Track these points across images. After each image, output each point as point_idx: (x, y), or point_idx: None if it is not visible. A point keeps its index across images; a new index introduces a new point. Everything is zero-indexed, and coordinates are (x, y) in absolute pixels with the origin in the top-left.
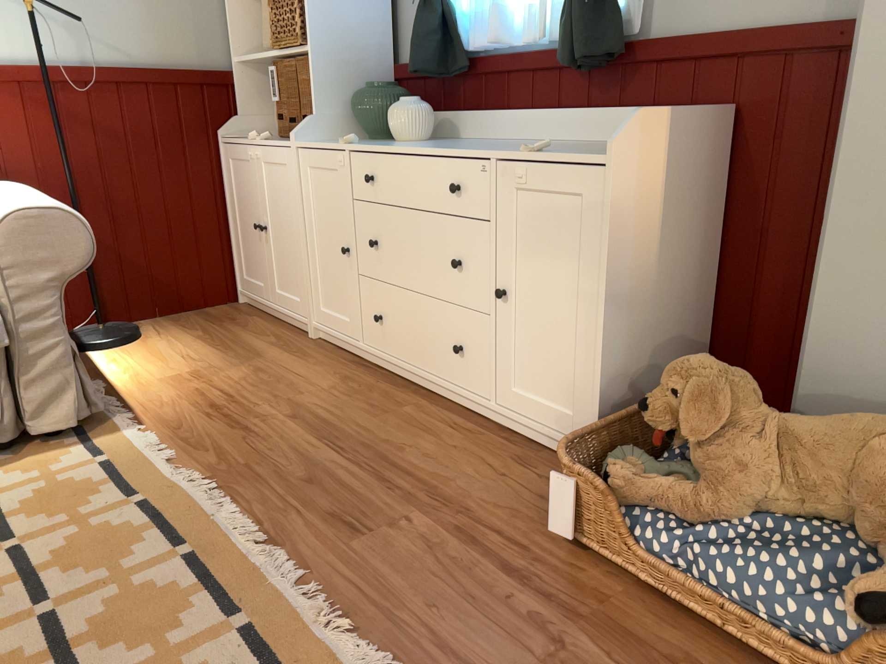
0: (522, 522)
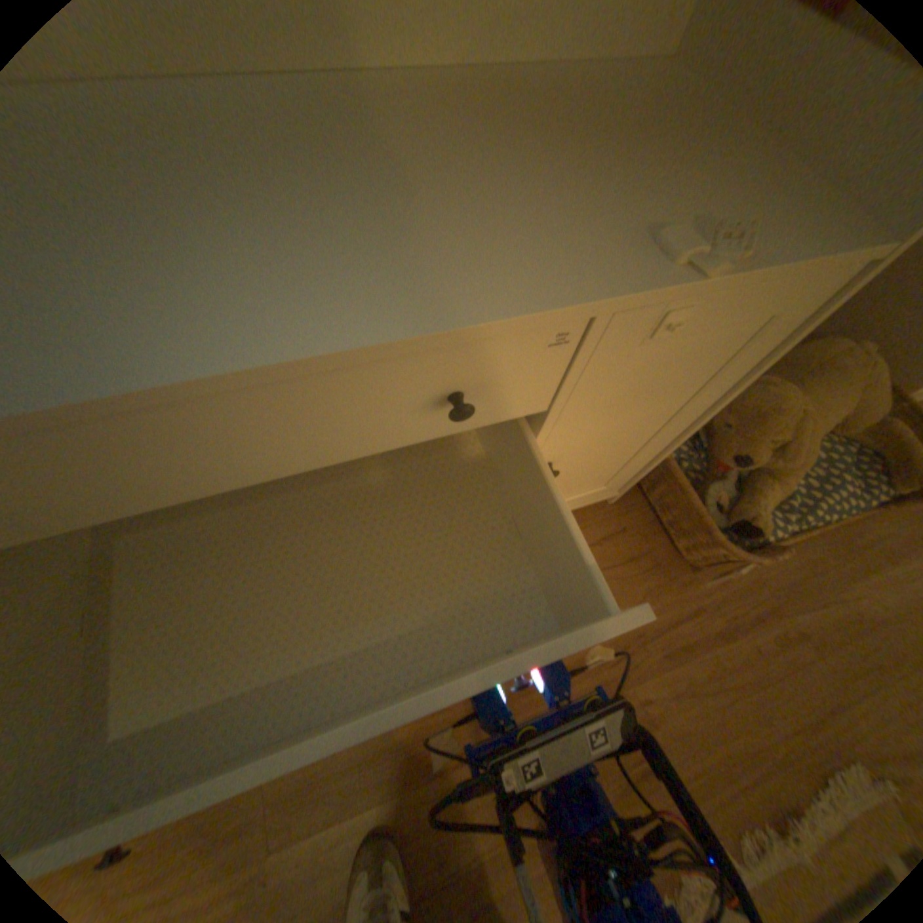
0: (663, 593)
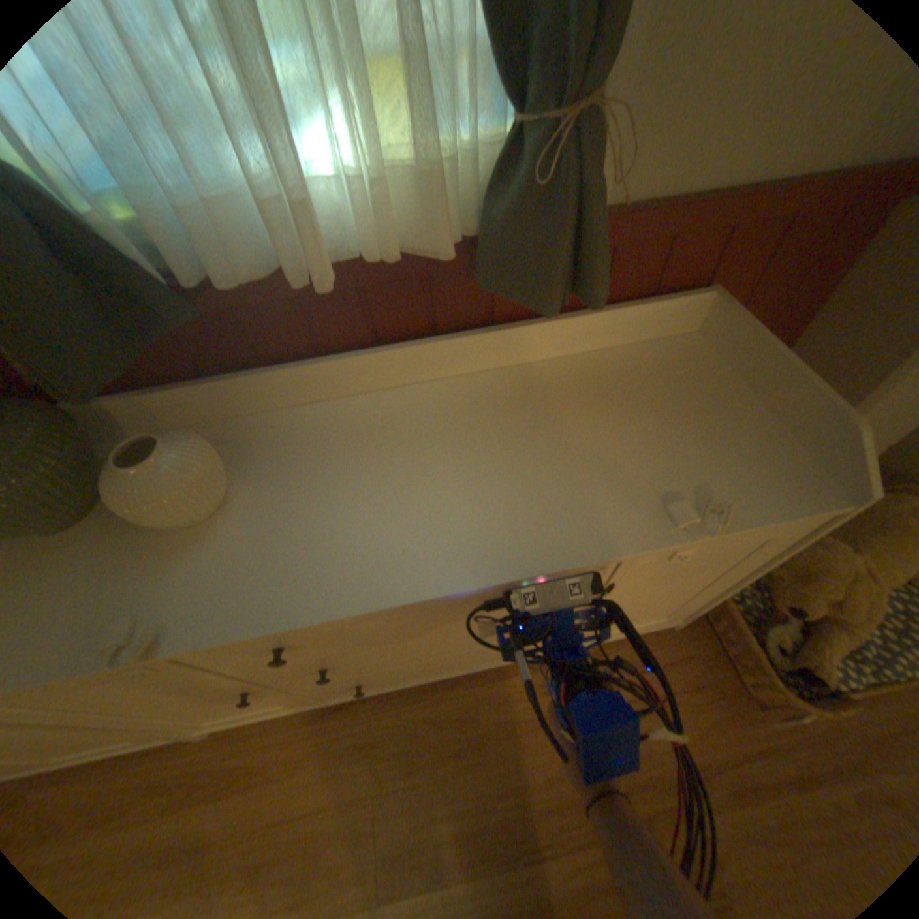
0: (730, 727)
